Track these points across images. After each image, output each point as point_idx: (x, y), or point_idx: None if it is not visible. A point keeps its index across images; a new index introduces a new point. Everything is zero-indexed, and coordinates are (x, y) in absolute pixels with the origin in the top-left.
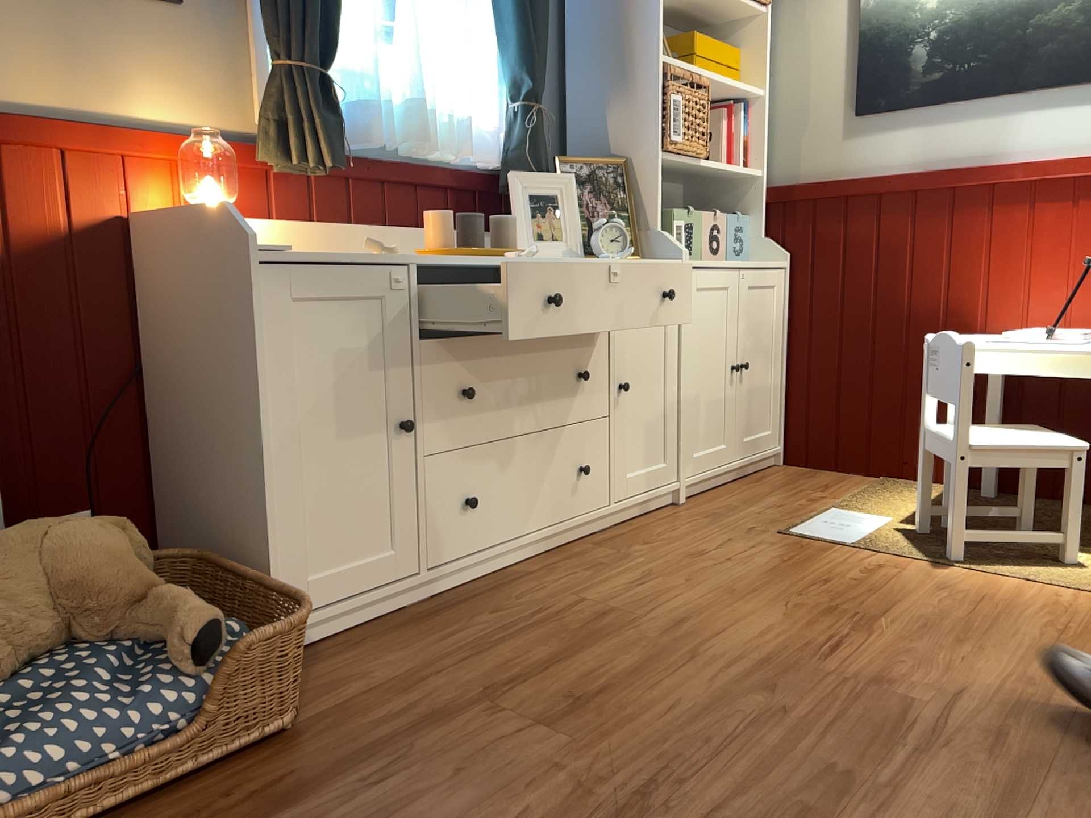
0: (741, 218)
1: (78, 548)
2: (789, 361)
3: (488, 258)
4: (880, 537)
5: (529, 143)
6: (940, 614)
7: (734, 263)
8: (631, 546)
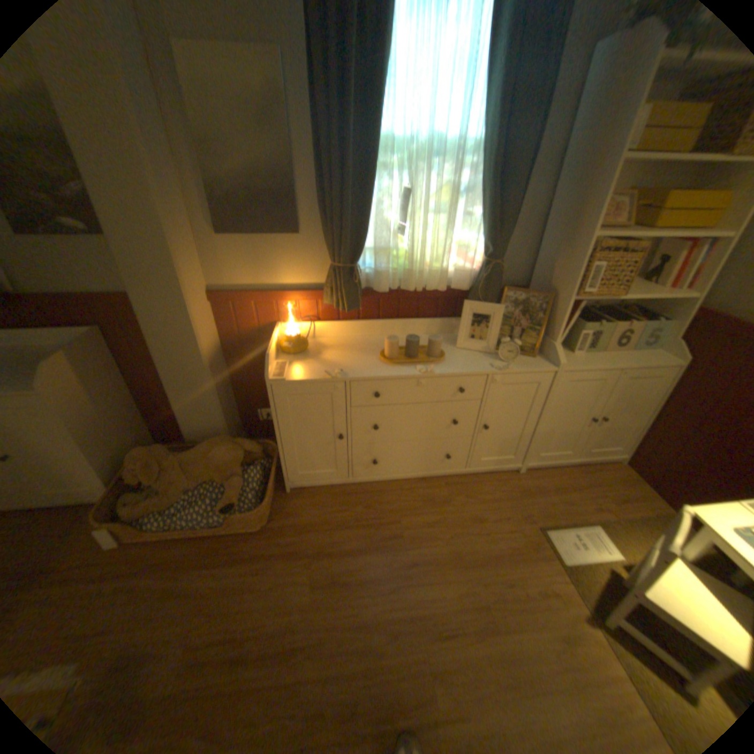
0: (670, 319)
1: (217, 457)
2: (658, 418)
3: (408, 366)
4: (592, 572)
5: (483, 282)
6: (533, 660)
7: (623, 363)
8: (459, 494)
